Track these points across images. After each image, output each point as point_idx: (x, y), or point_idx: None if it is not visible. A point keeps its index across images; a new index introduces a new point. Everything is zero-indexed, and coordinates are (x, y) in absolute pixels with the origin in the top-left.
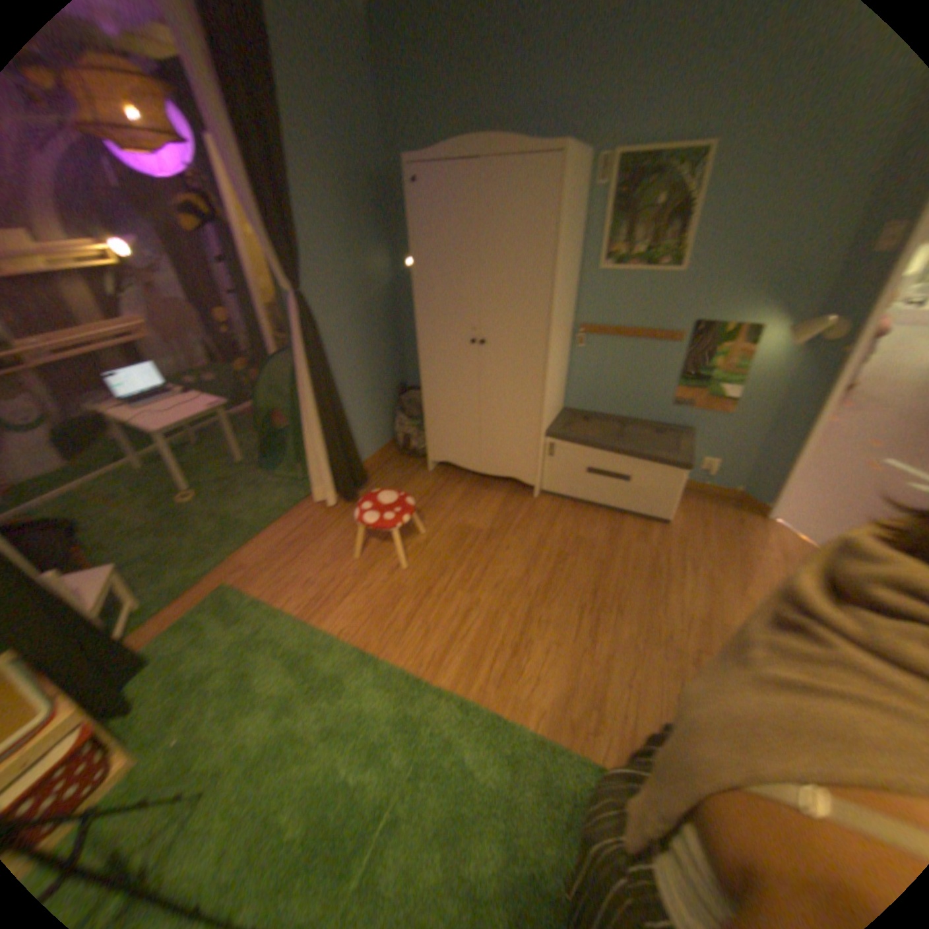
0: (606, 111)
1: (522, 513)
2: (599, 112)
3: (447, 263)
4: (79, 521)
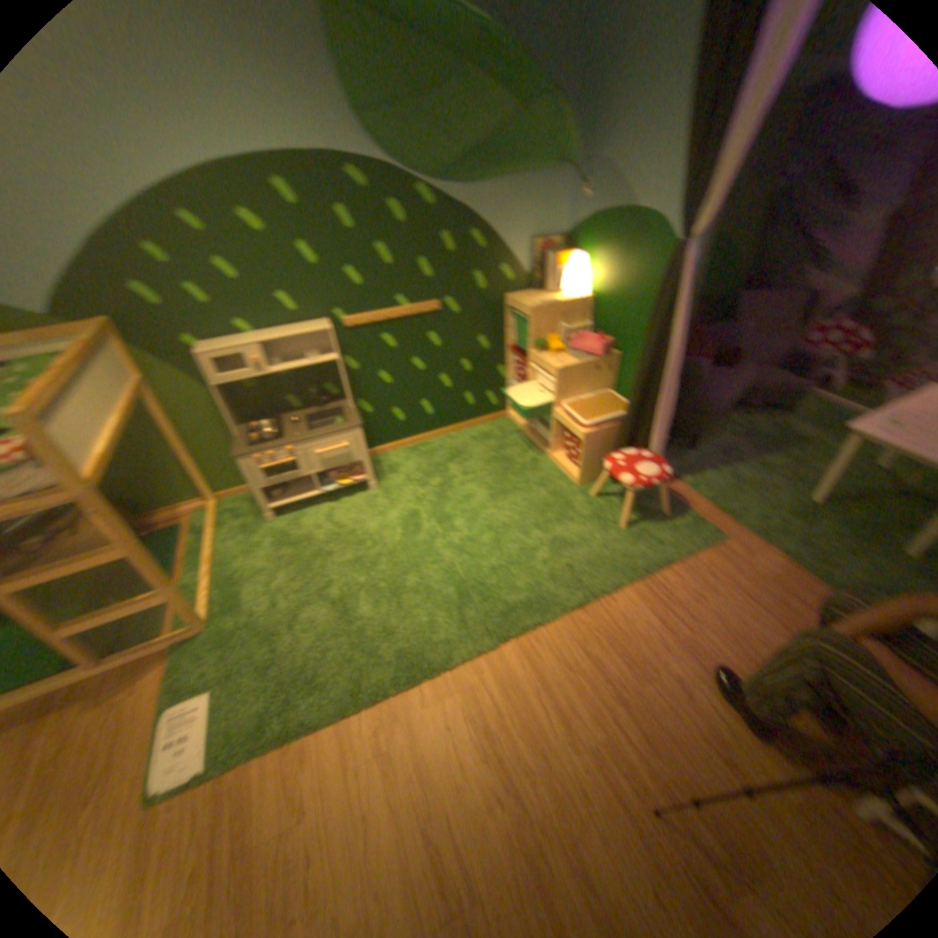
0: None
1: None
2: None
3: None
4: (873, 458)
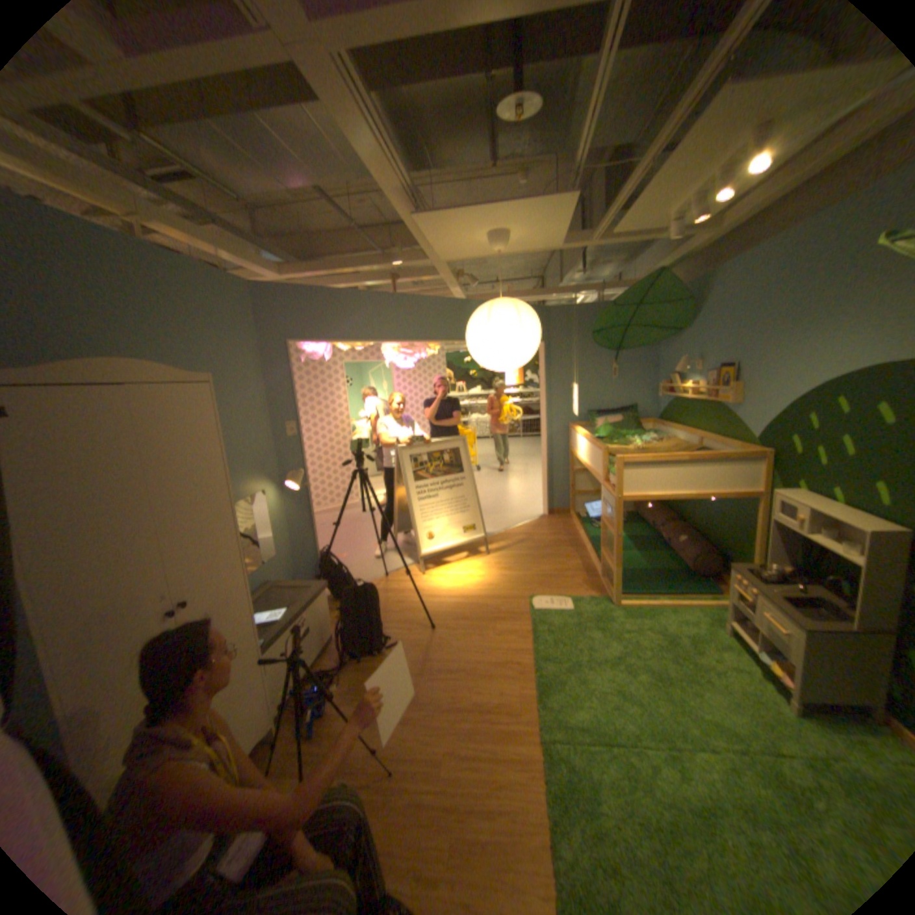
0: (105, 351)
1: (304, 749)
2: (97, 351)
3: (96, 529)
4: None
